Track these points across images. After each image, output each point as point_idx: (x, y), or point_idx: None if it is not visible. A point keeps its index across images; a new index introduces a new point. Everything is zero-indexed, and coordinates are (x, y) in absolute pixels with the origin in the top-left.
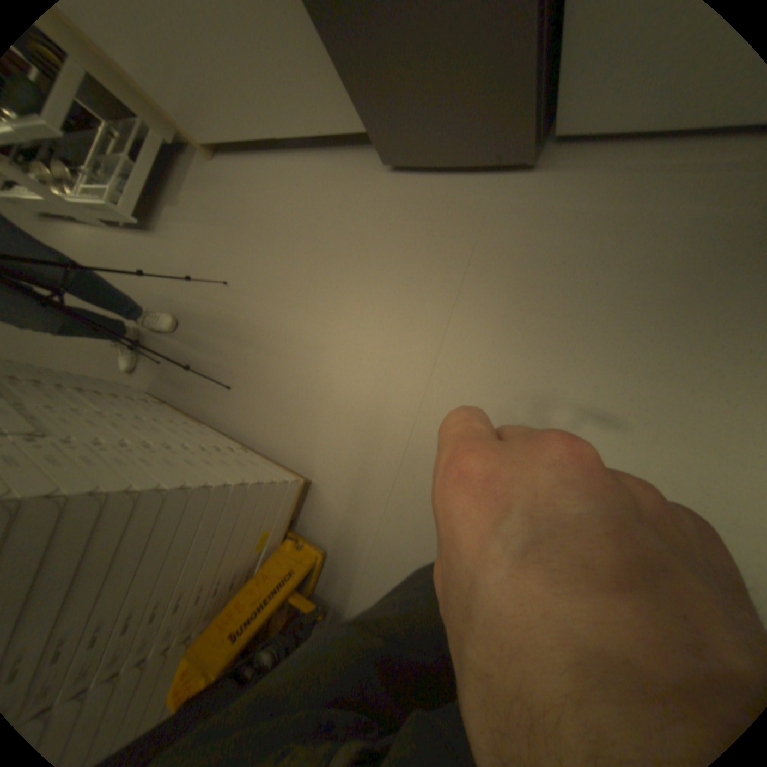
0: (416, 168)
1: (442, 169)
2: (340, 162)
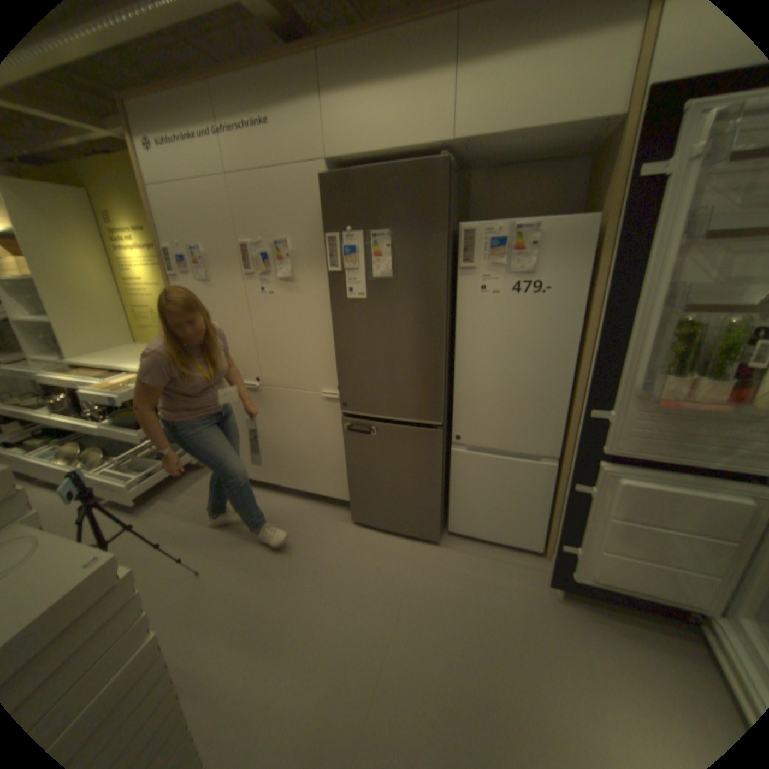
0: (370, 528)
1: (386, 533)
2: (320, 511)
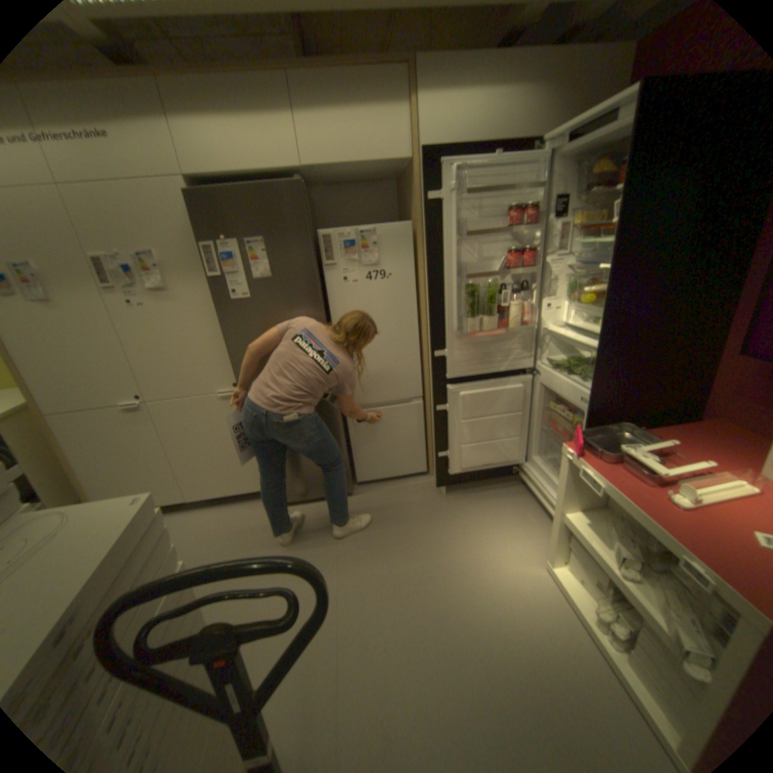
0: (290, 504)
1: (306, 503)
2: (236, 510)
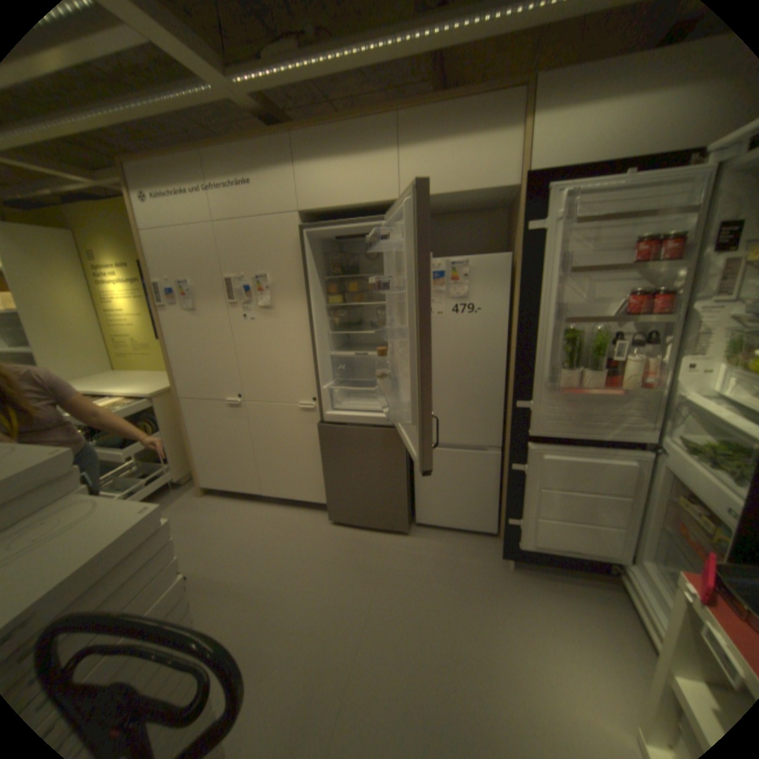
0: (346, 526)
1: (360, 529)
2: (299, 515)
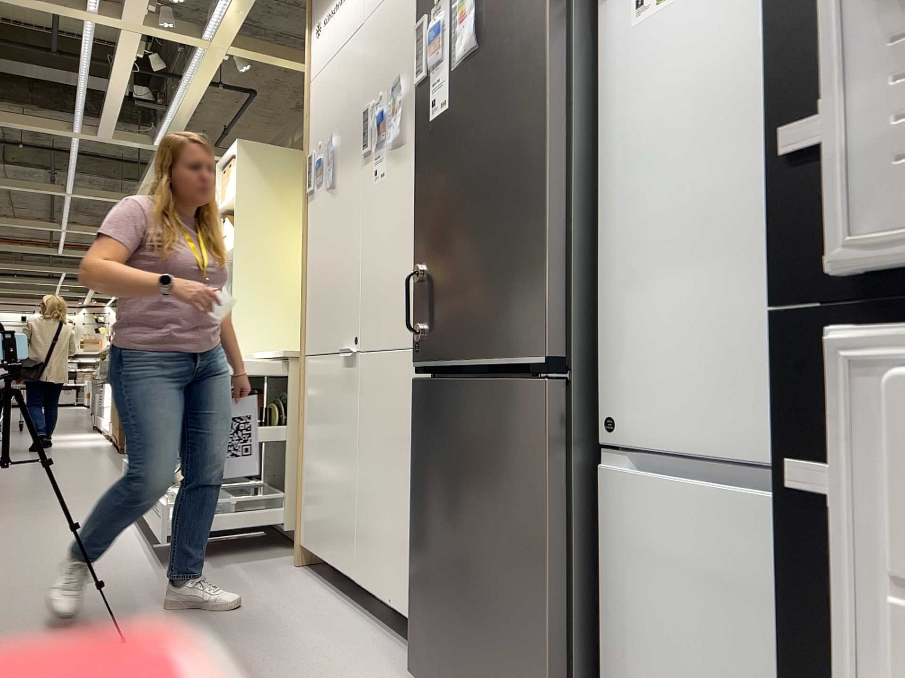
0: None
1: None
2: (382, 650)
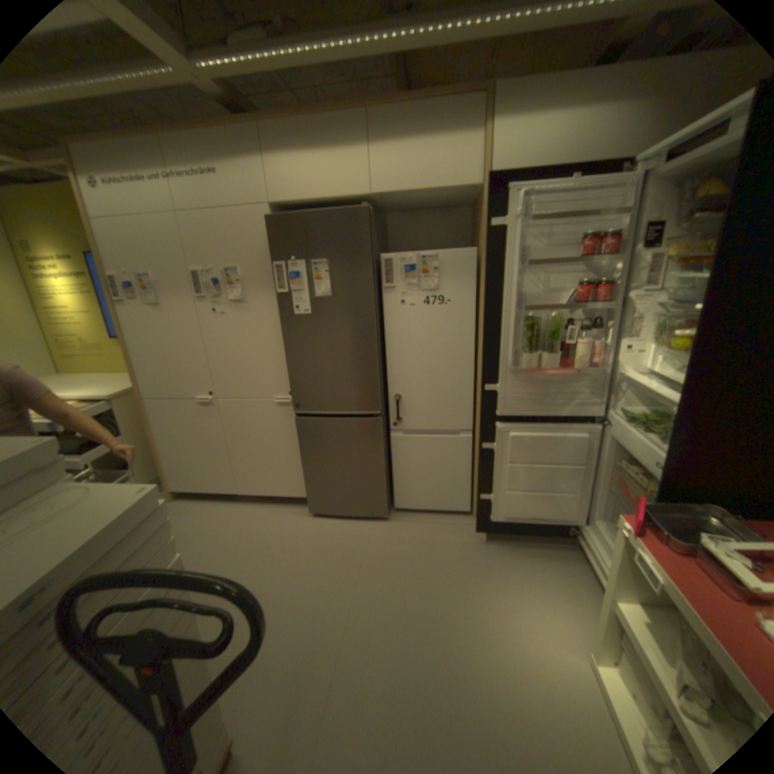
0: (327, 516)
1: (342, 518)
2: (279, 511)
